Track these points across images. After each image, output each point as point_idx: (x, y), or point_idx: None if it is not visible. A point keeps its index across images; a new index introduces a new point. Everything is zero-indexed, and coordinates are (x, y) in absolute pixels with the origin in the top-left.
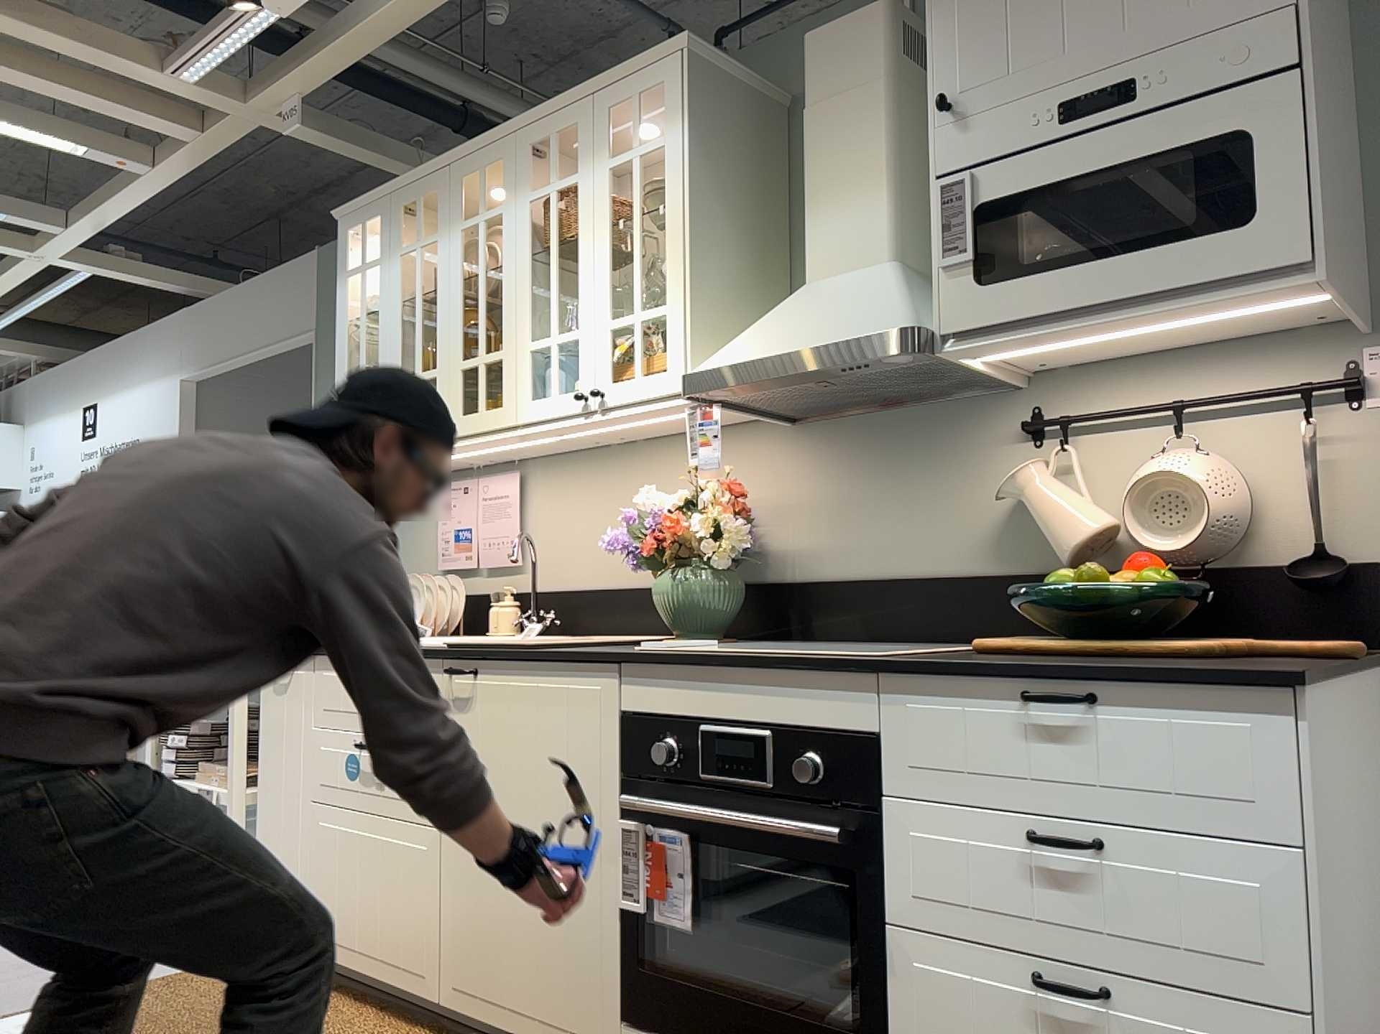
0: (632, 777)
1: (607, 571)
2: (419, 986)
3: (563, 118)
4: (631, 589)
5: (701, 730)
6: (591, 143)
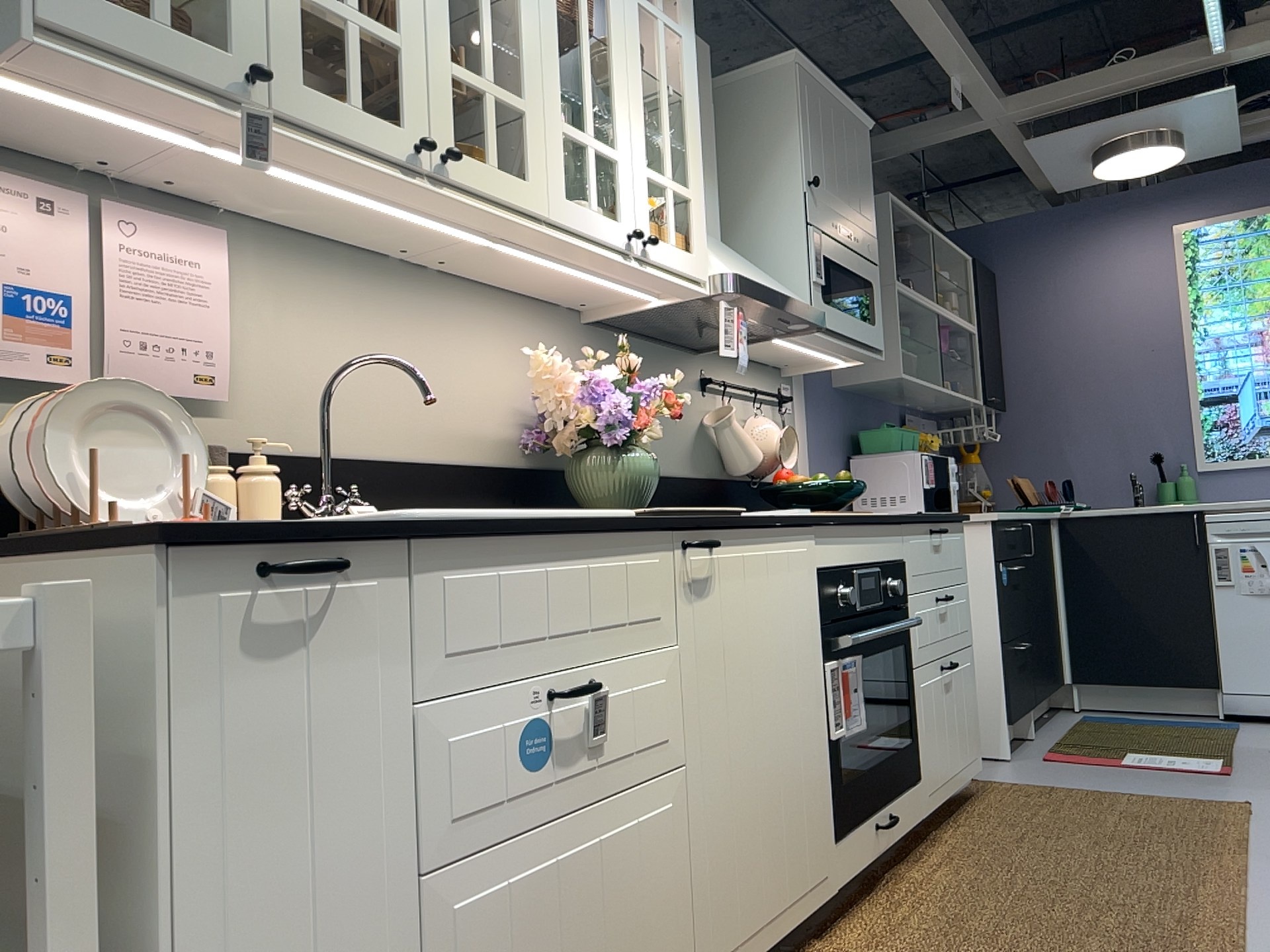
0: (828, 623)
1: (393, 435)
2: None
3: None
4: (435, 464)
5: (852, 573)
6: None
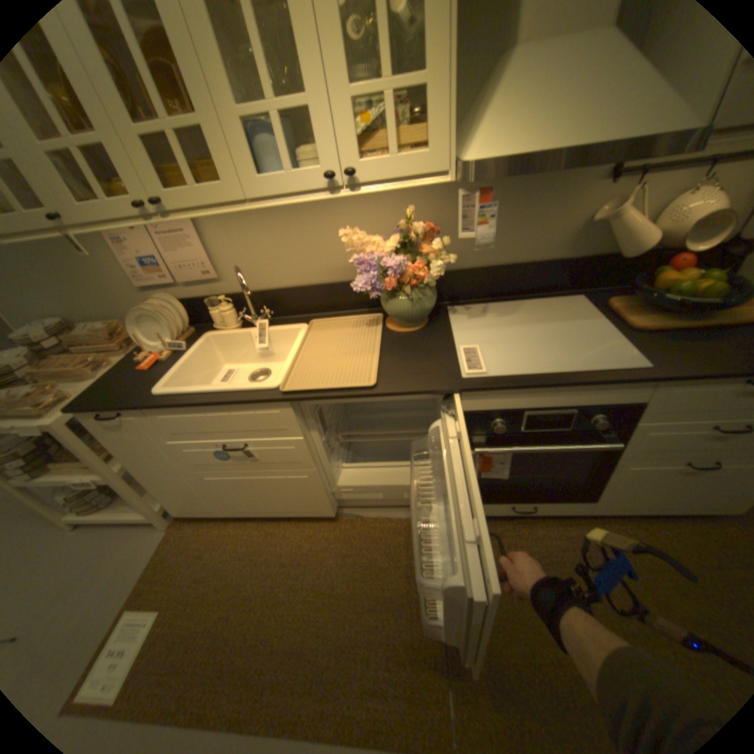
0: (469, 435)
1: (297, 275)
2: (320, 514)
3: None
4: (322, 285)
5: (523, 412)
6: None
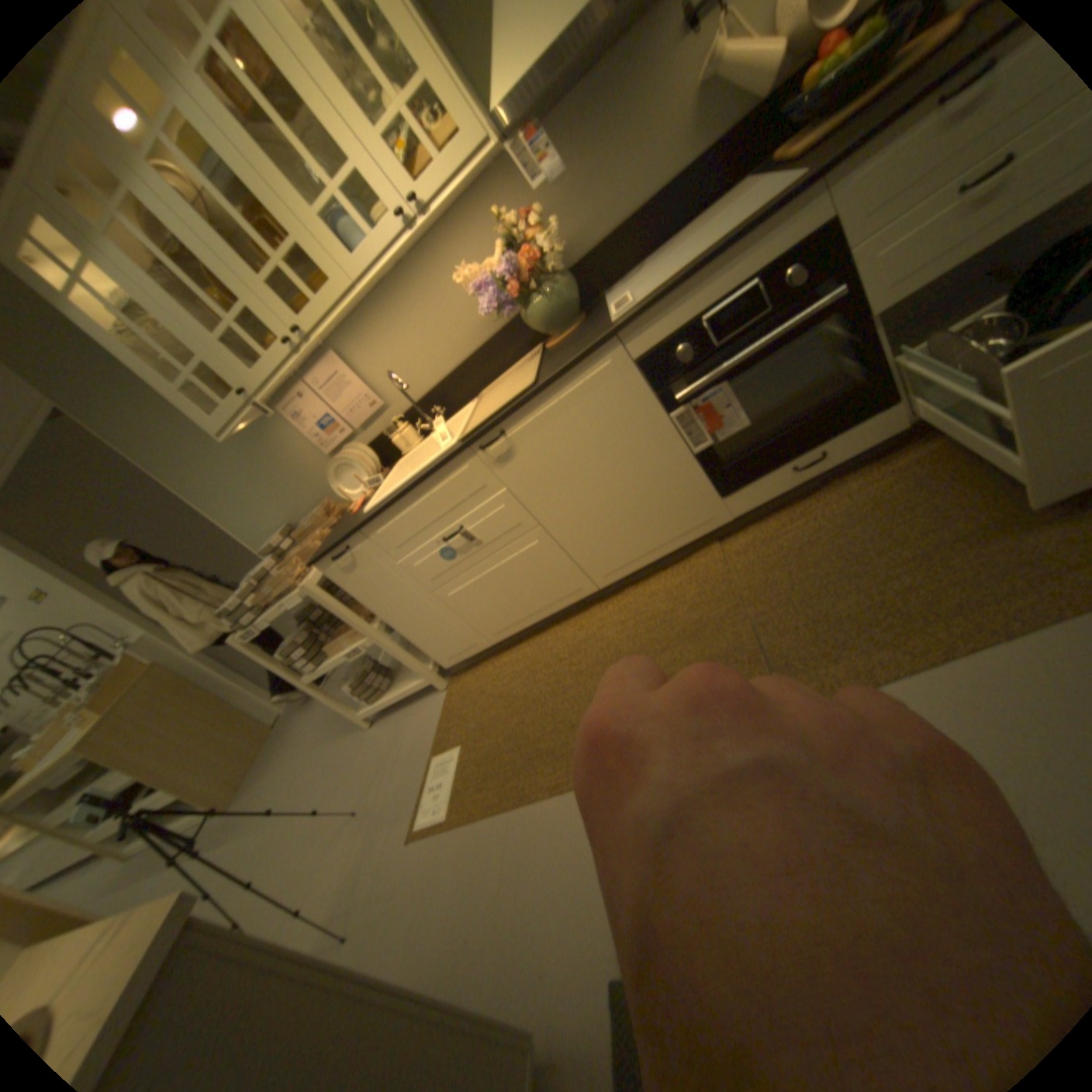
0: (665, 387)
1: (449, 357)
2: (582, 593)
3: None
4: (475, 352)
5: (701, 321)
6: None
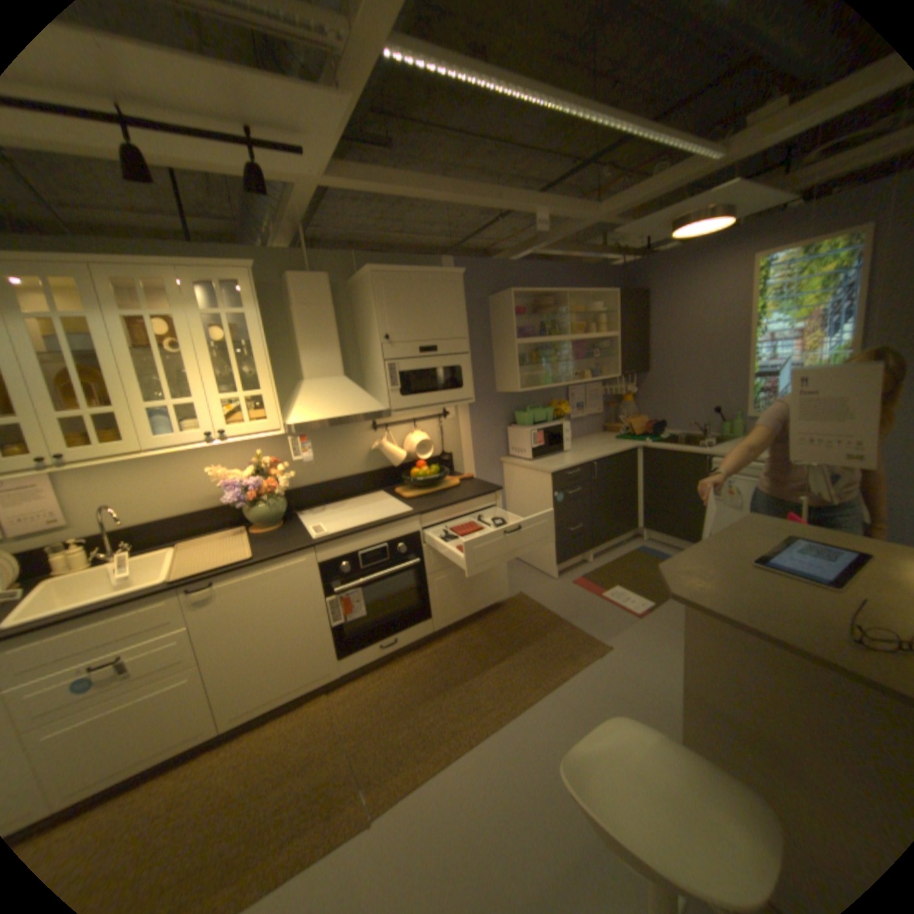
0: (328, 582)
1: (160, 509)
2: (200, 738)
3: (147, 270)
4: (185, 514)
5: (357, 553)
6: (182, 295)
